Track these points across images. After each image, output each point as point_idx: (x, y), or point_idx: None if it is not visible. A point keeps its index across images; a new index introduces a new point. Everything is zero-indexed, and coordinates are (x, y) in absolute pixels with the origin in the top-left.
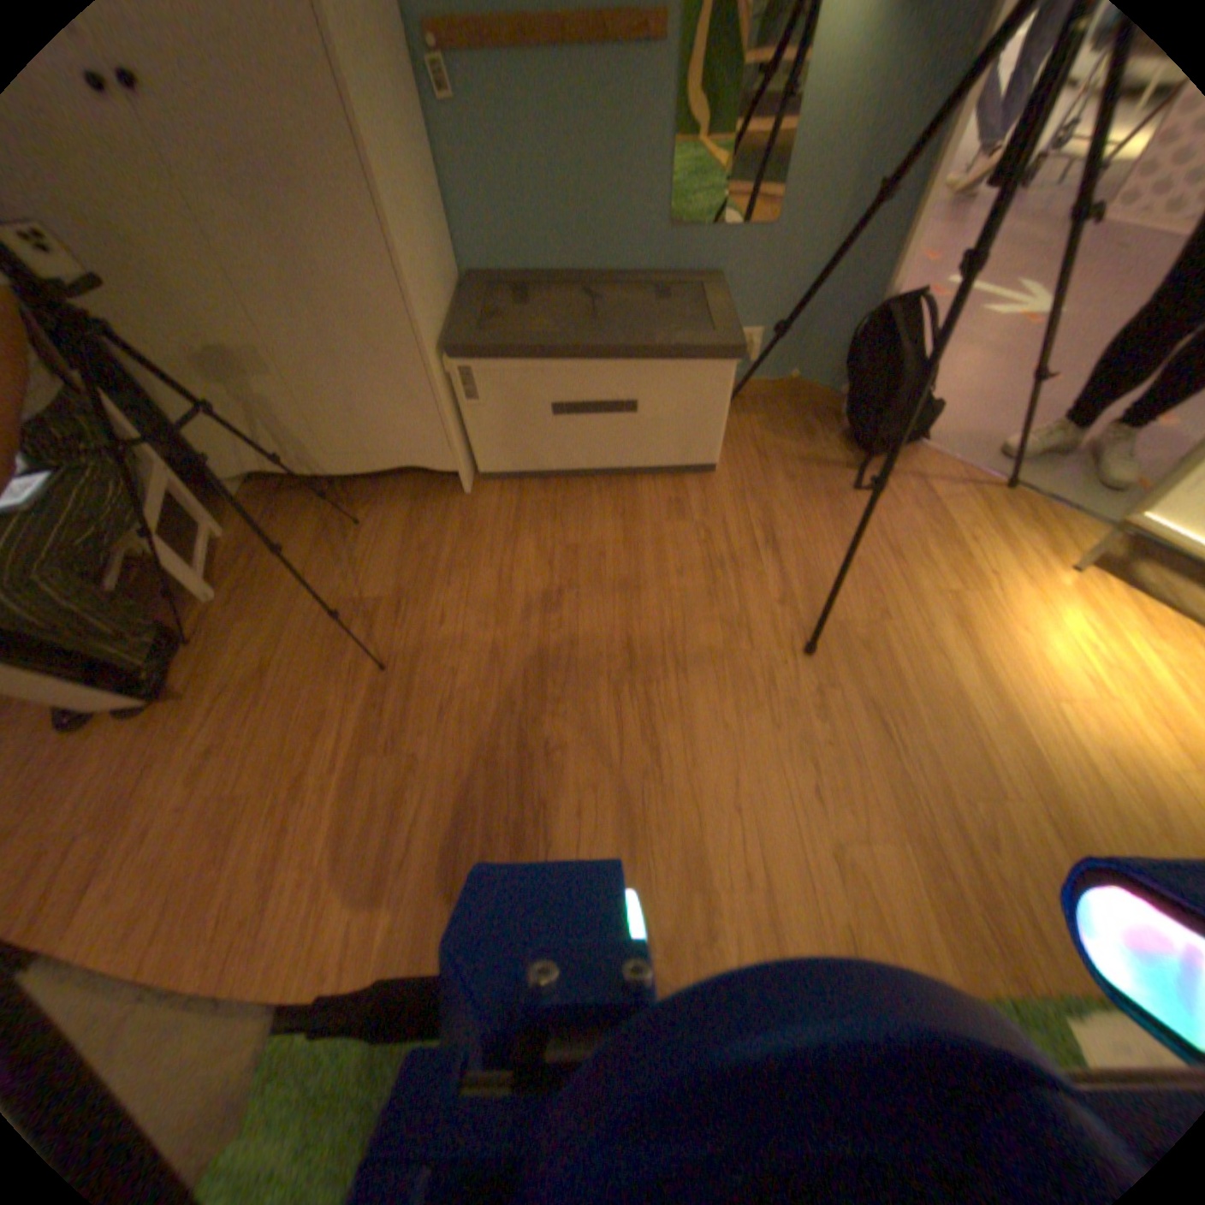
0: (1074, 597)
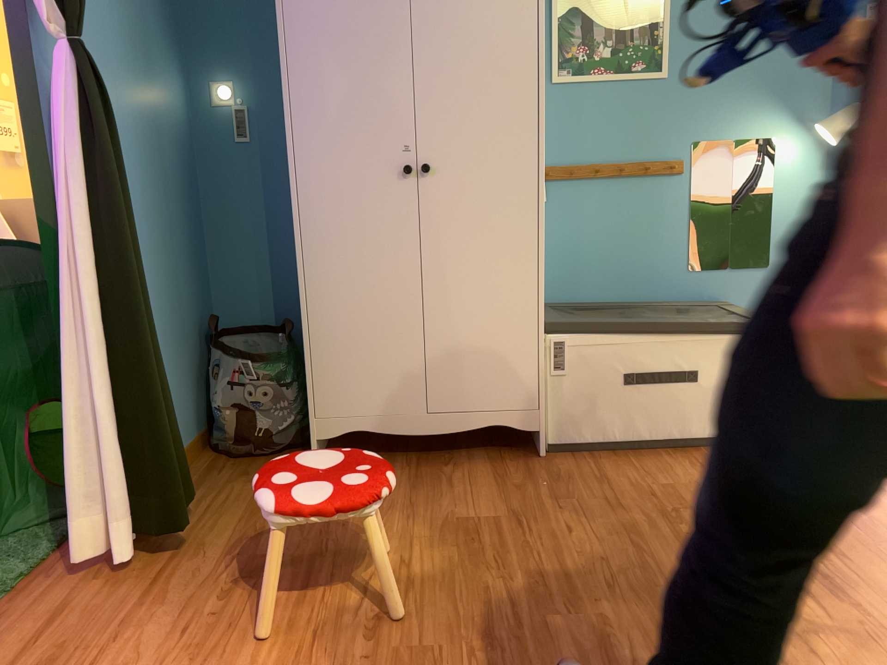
0: None
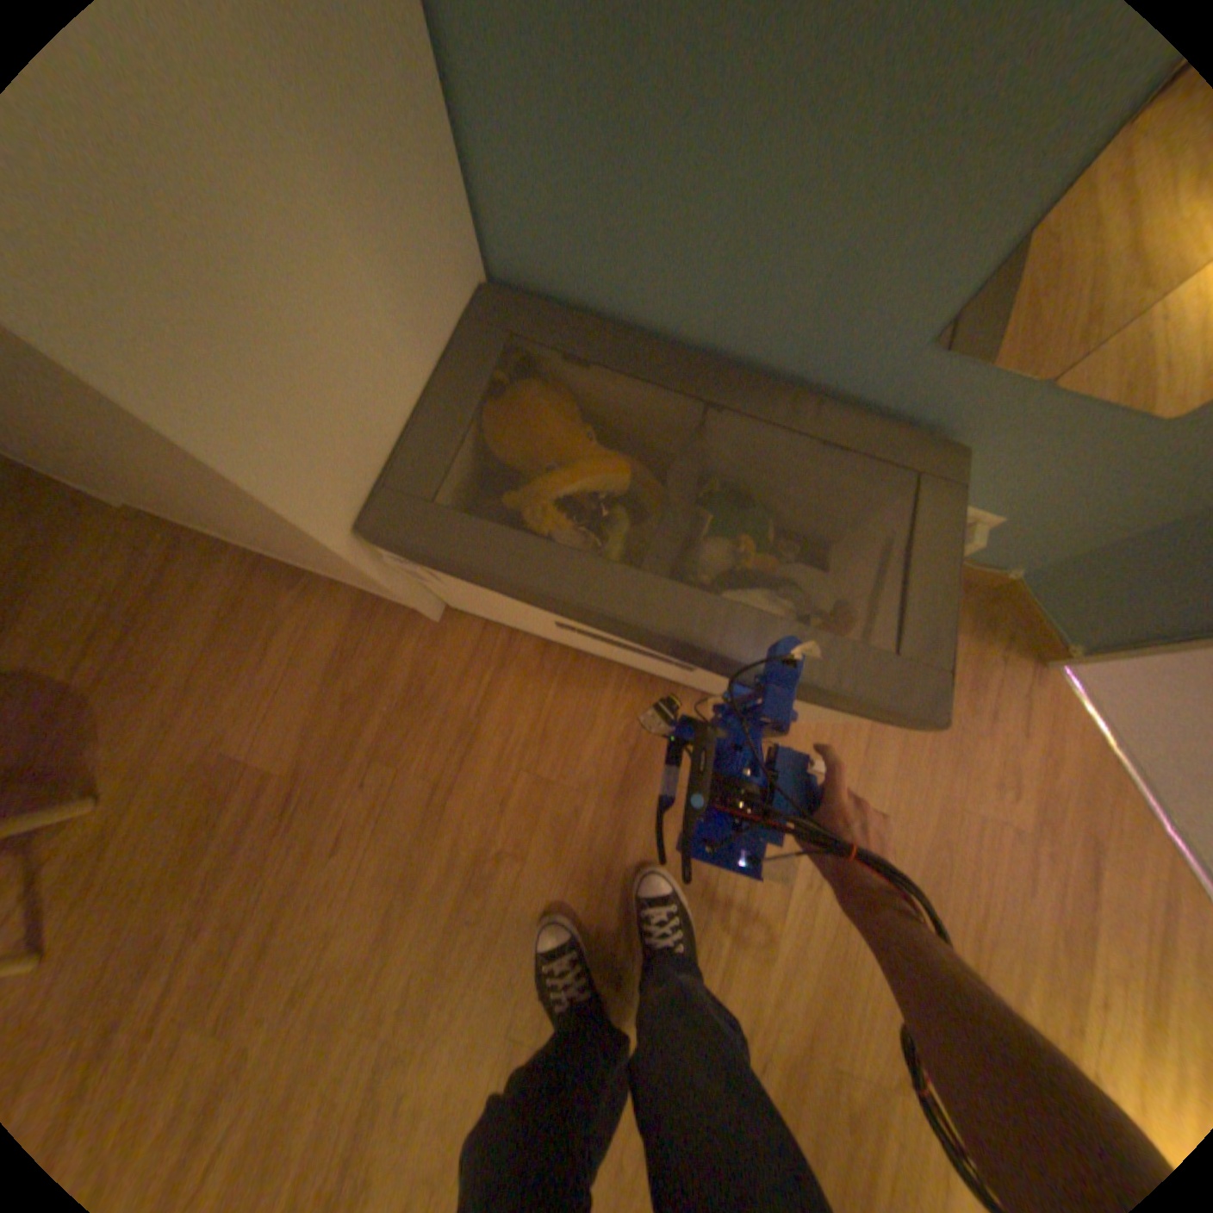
0: None
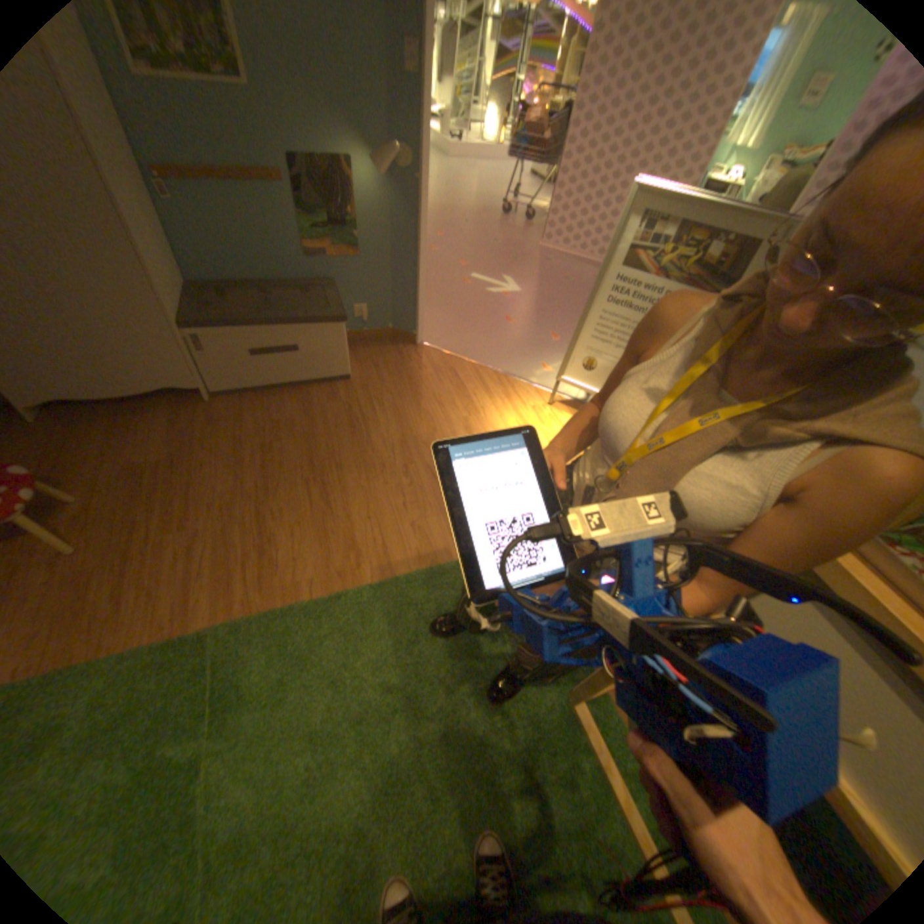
0: (514, 412)
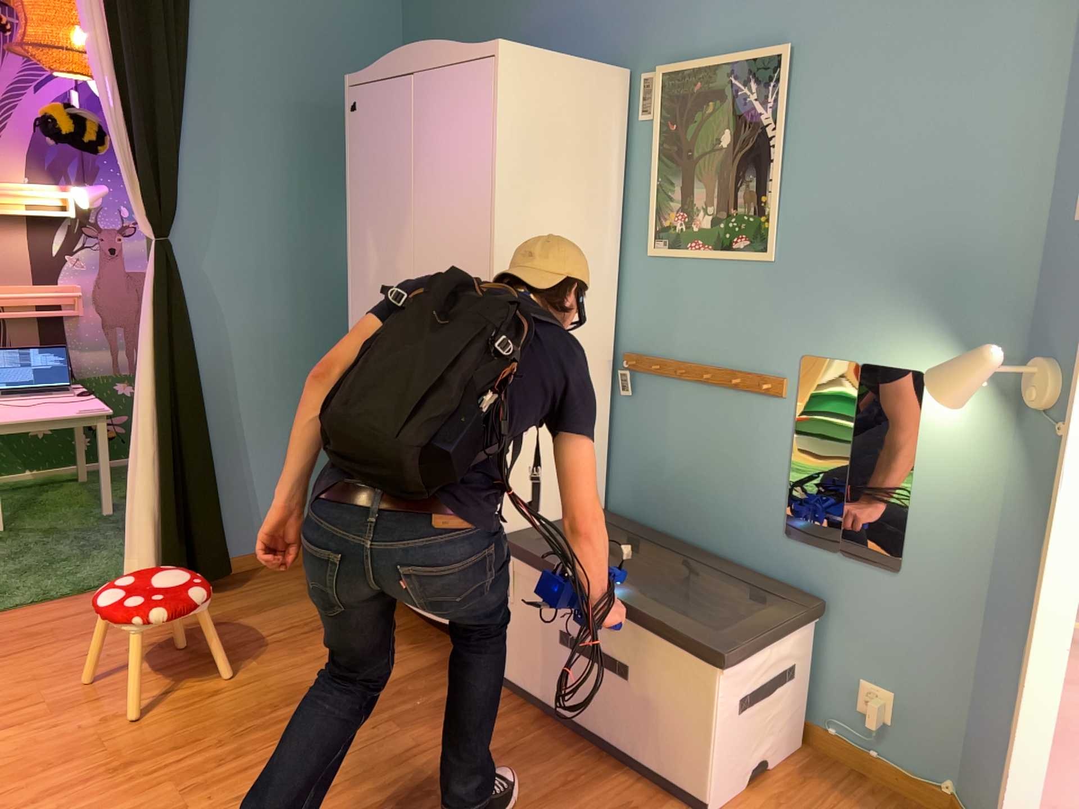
0: None
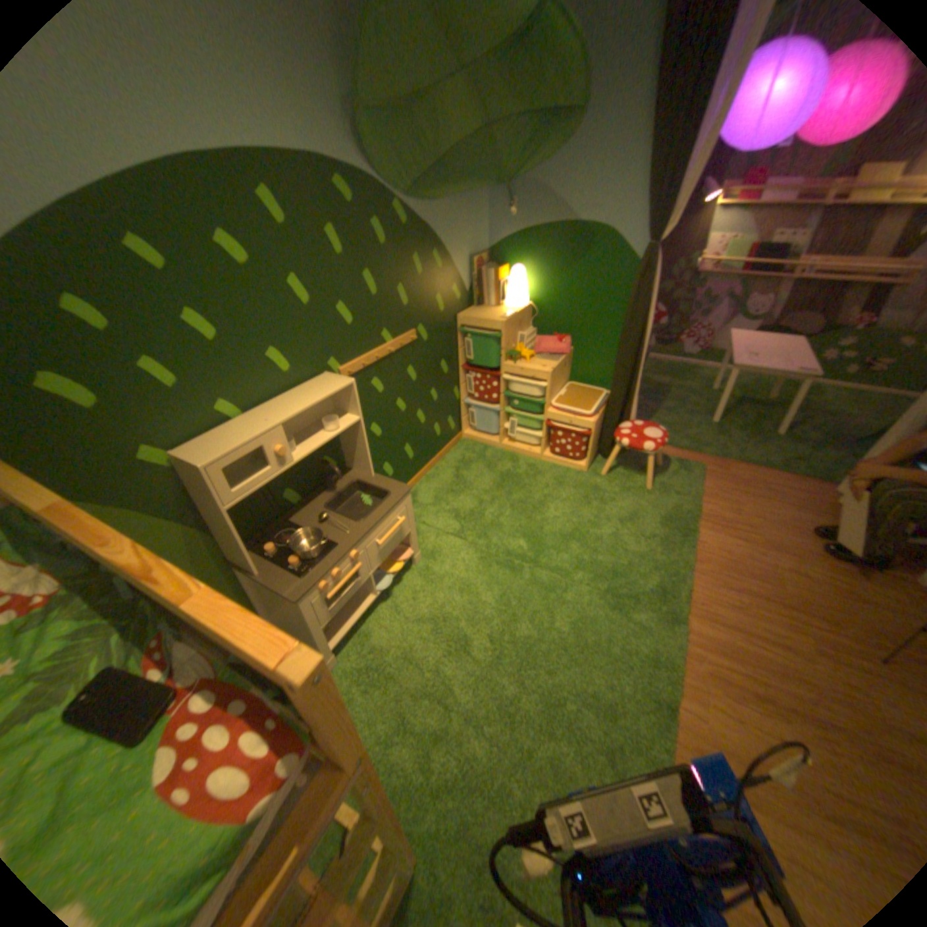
0: None
